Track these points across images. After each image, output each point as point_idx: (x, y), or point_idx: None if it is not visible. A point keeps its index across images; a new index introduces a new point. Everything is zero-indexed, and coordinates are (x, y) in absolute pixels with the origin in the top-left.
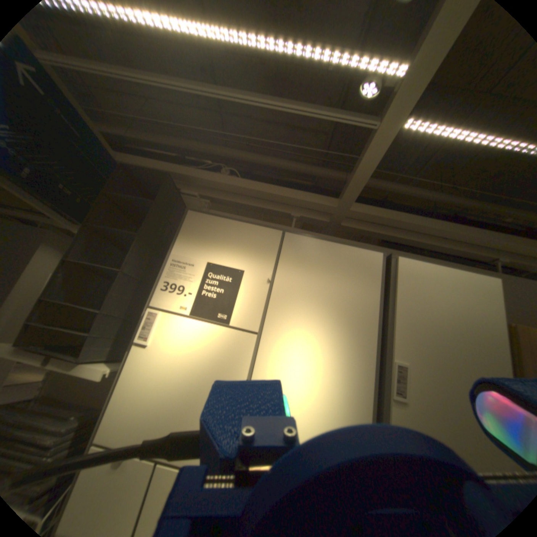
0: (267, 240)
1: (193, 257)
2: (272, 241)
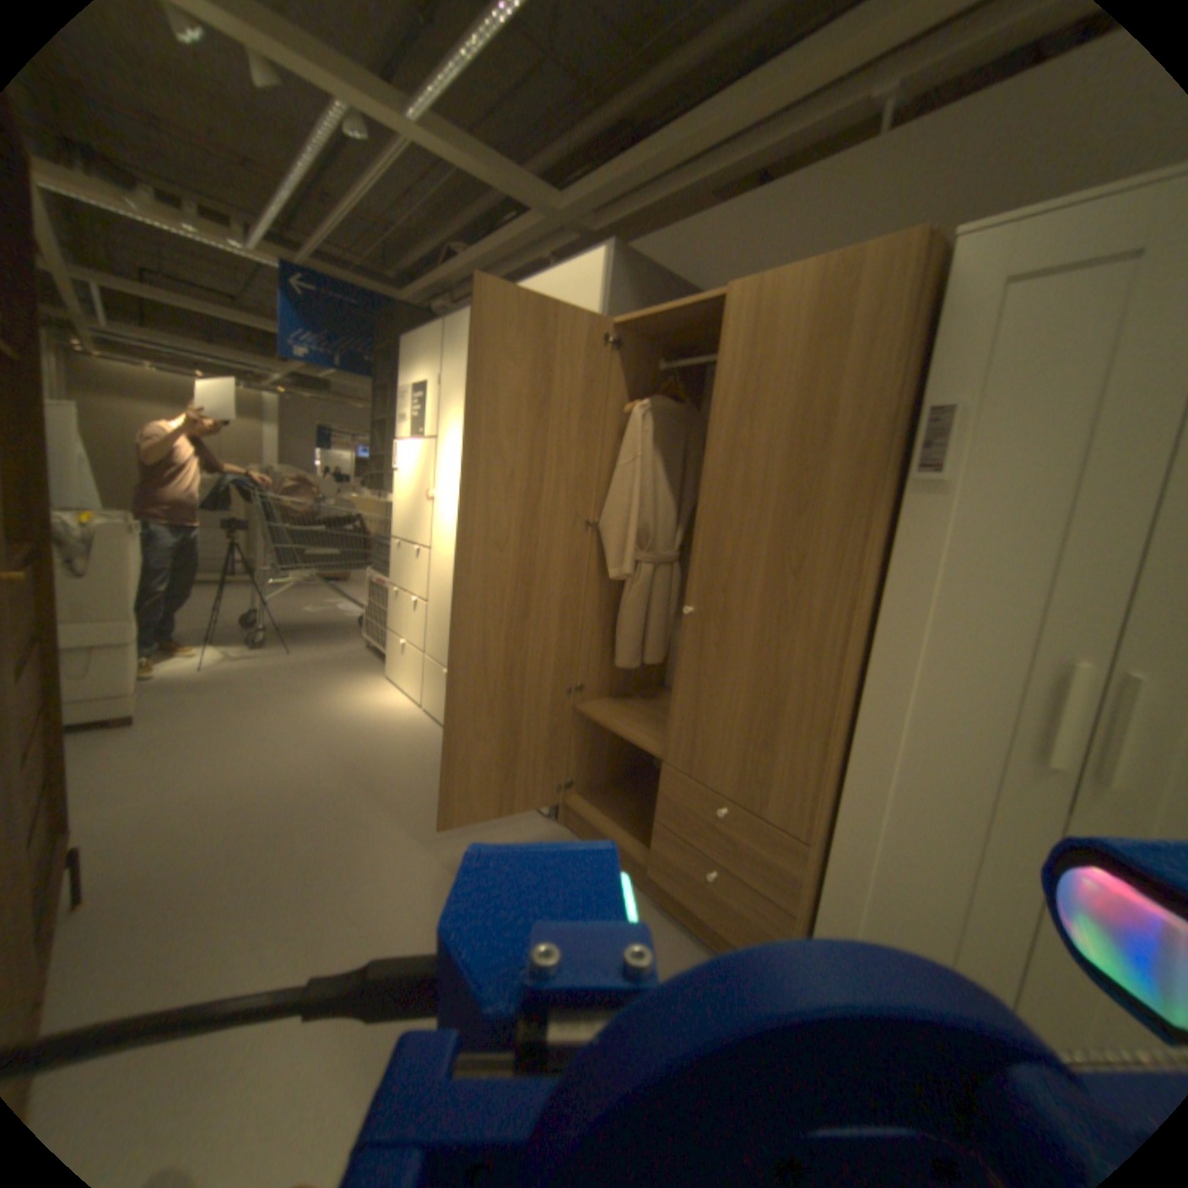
0: (431, 337)
1: (402, 384)
2: (434, 336)
